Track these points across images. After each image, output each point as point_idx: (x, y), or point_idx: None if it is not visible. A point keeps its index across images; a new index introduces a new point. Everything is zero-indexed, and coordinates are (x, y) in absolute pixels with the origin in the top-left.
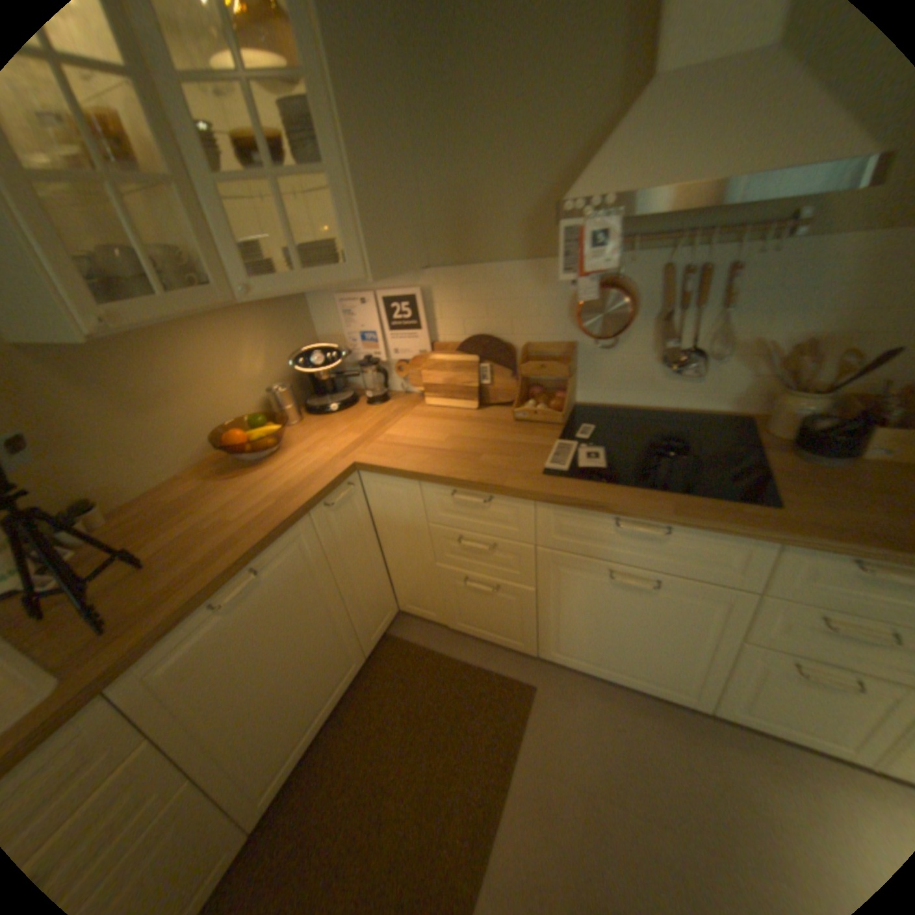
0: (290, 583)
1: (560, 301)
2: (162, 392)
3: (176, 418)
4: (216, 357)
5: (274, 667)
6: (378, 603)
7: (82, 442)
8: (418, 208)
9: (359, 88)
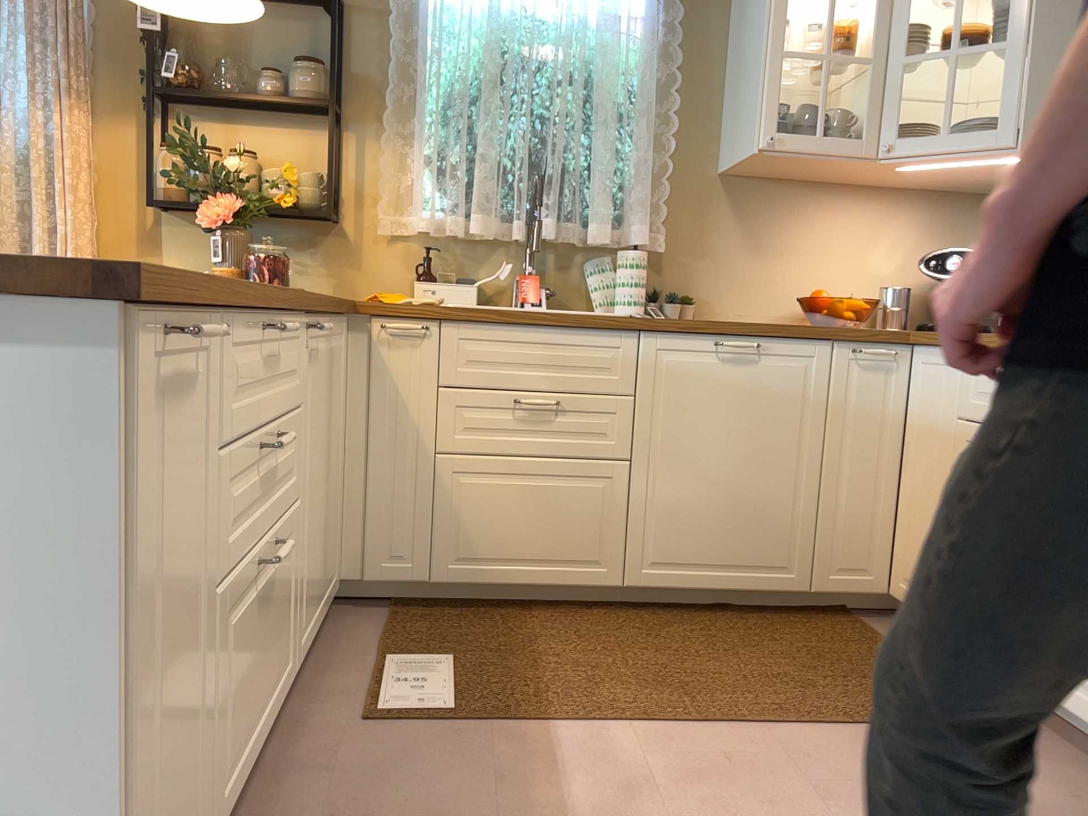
0: (780, 393)
1: None
2: (787, 248)
3: (785, 274)
4: (850, 238)
5: (725, 455)
6: (862, 539)
7: (715, 257)
8: None
9: None
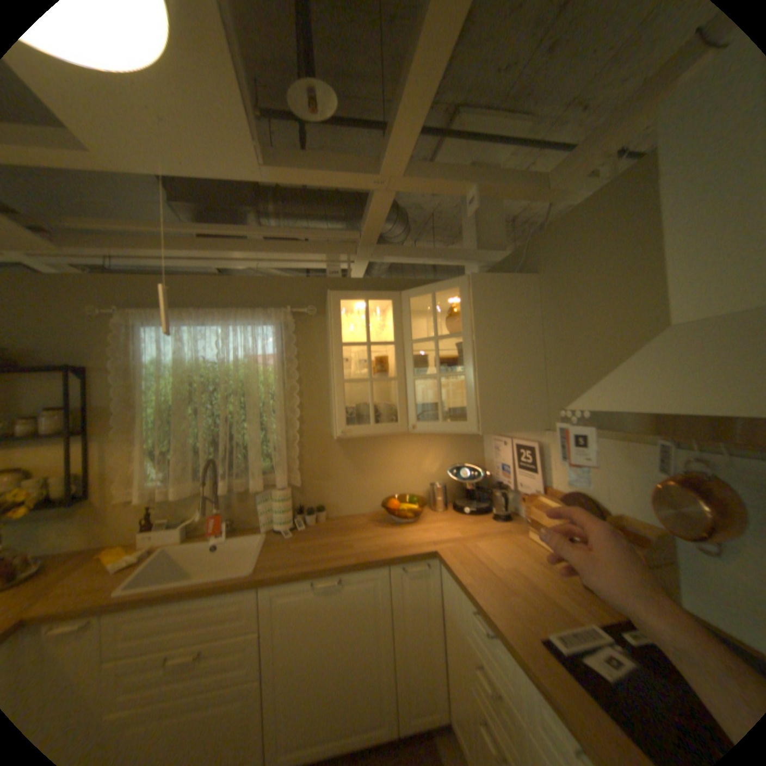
0: (358, 607)
1: (653, 486)
2: (376, 467)
3: (377, 482)
4: (410, 456)
5: (326, 658)
6: (426, 691)
7: (335, 479)
8: (543, 392)
9: (498, 335)
